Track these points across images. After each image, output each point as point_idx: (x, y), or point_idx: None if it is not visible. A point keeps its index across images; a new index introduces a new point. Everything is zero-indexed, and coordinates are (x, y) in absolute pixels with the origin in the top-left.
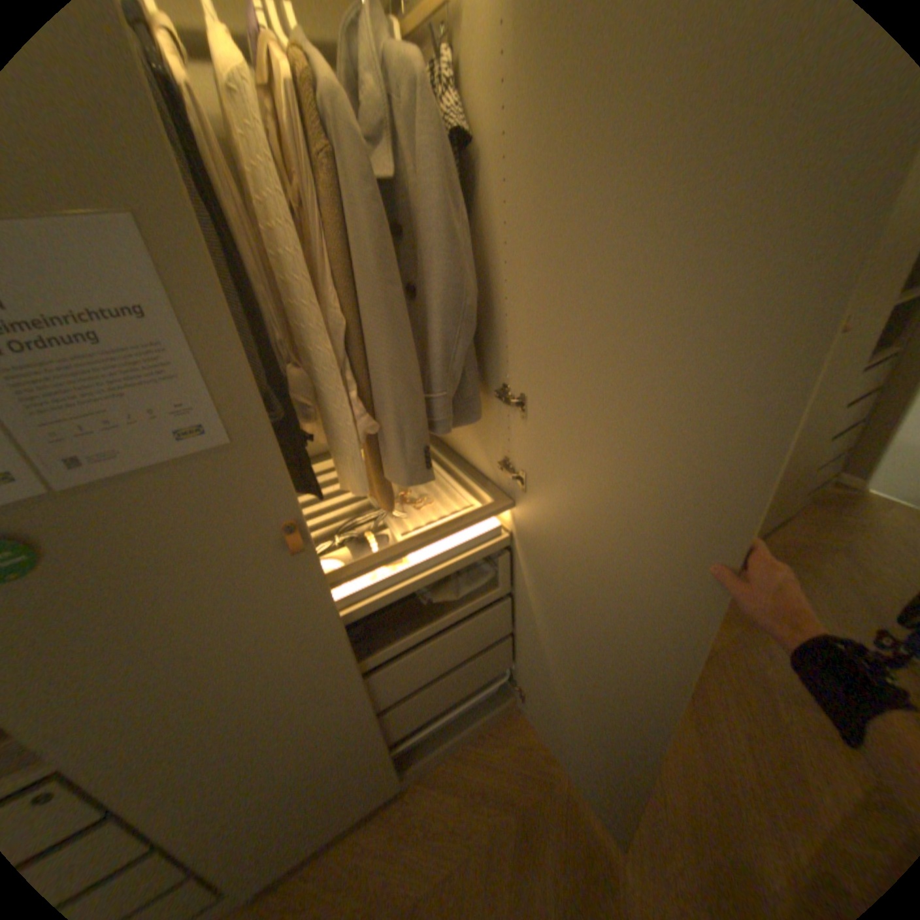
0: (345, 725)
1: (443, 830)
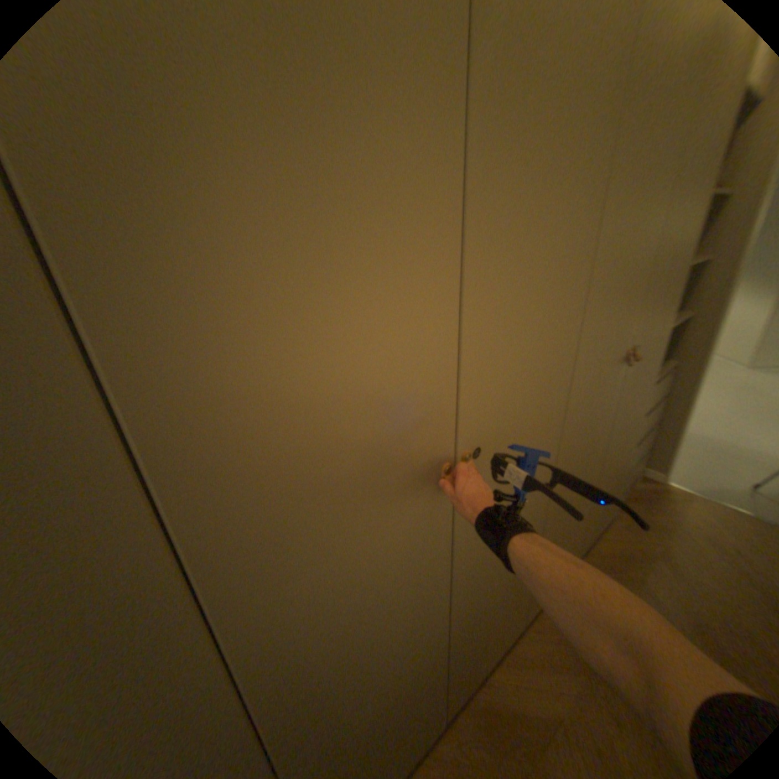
0: None
1: None
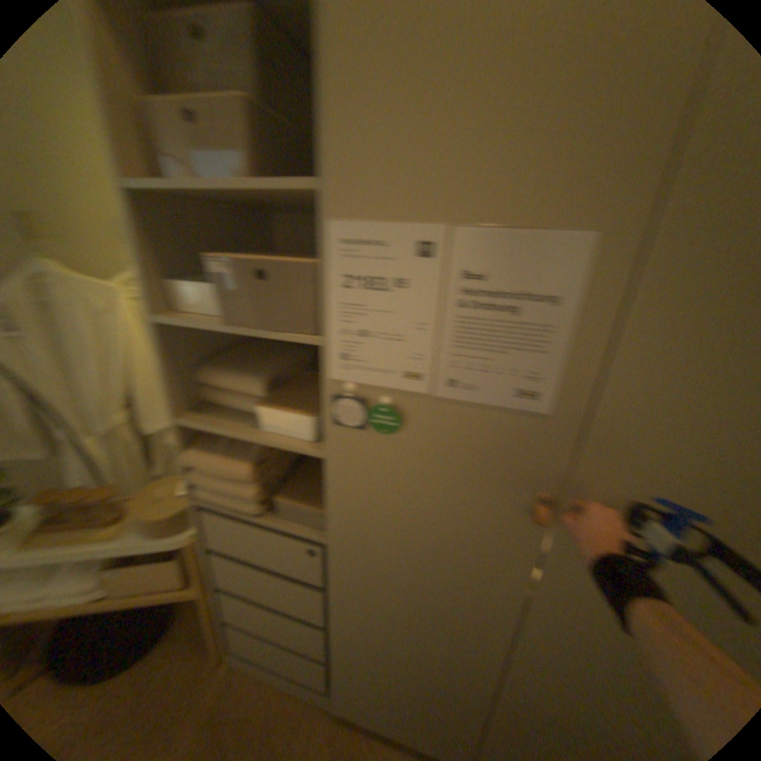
0: (469, 676)
1: None
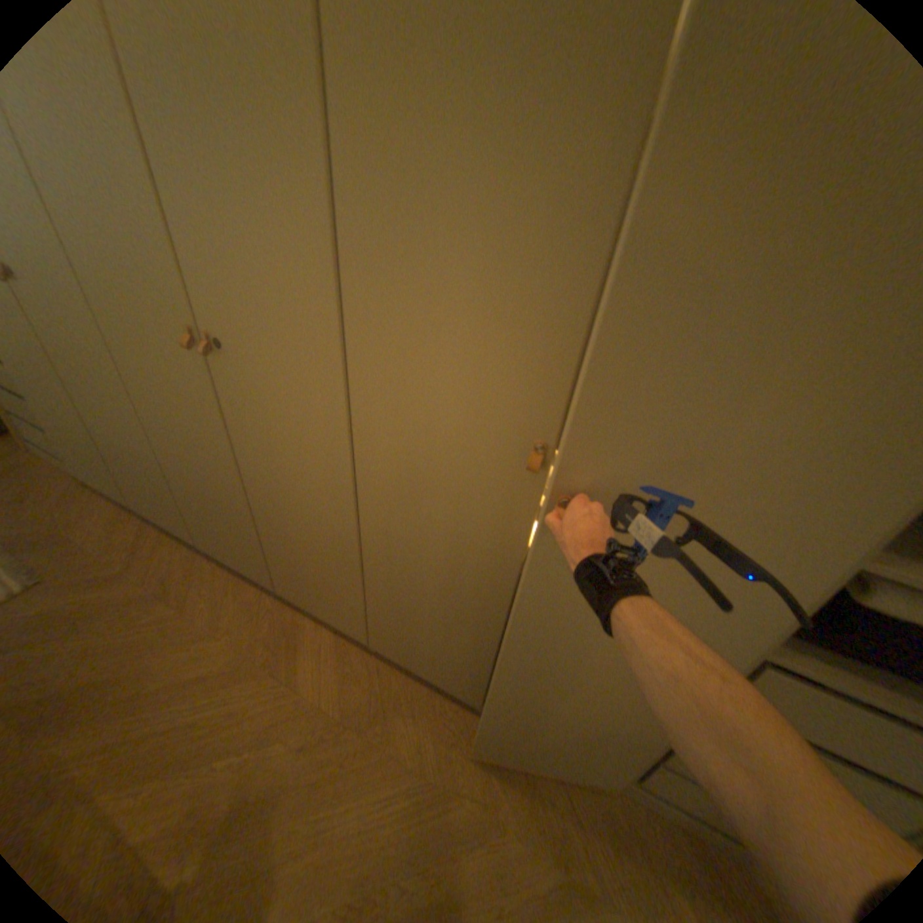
0: (72, 420)
1: (112, 542)
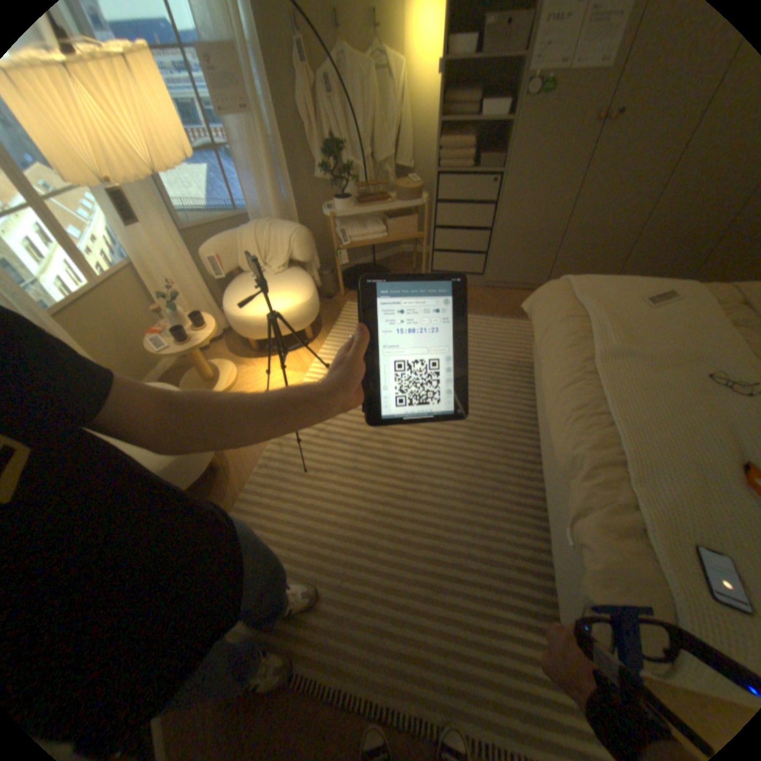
0: (555, 222)
1: None
